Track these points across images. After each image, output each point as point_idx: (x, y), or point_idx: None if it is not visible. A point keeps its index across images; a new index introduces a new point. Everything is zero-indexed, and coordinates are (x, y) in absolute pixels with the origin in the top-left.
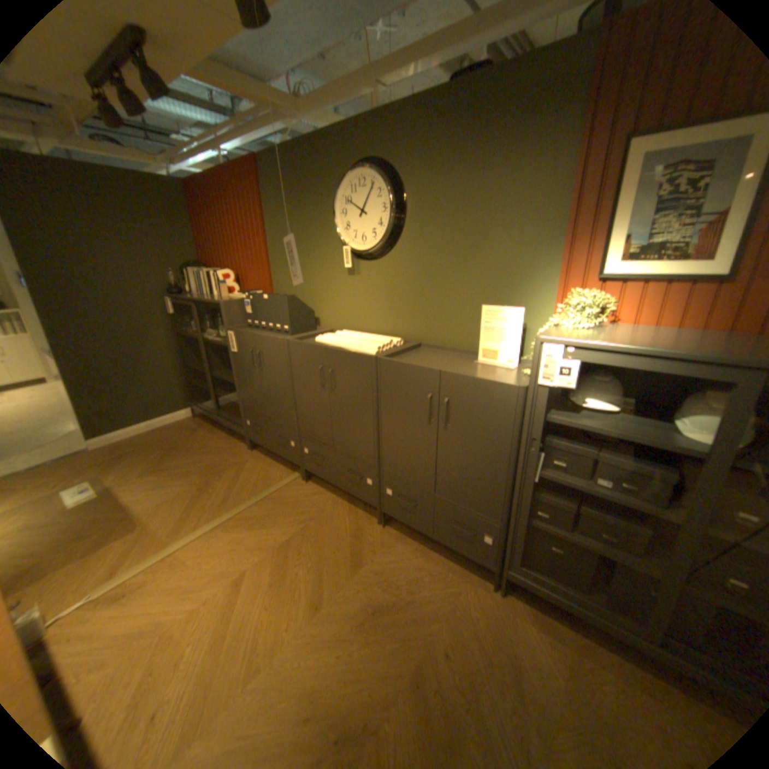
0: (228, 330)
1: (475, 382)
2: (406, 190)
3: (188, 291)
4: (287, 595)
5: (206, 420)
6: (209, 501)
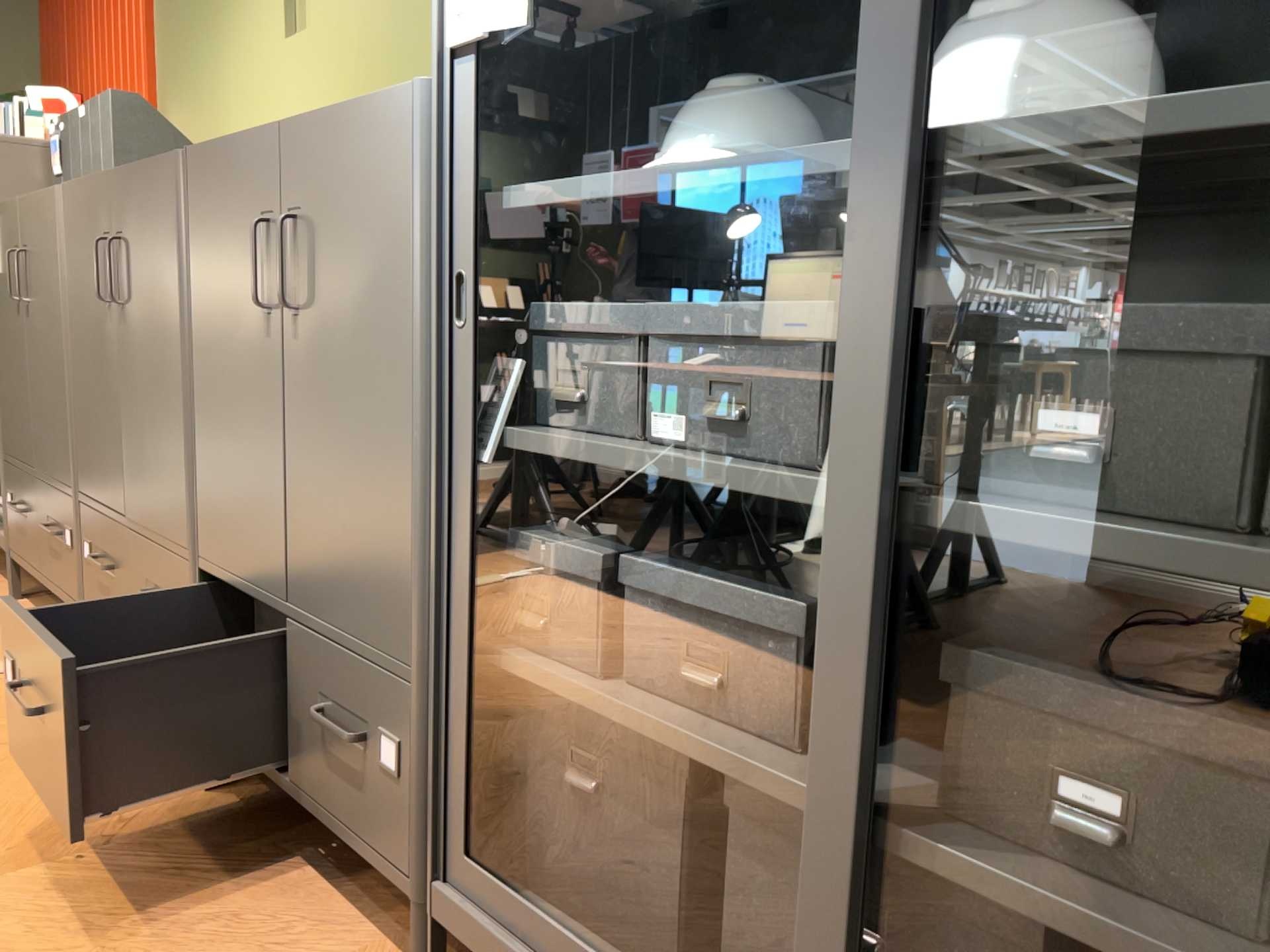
0: None
1: (338, 119)
2: None
3: None
4: None
5: None
6: None
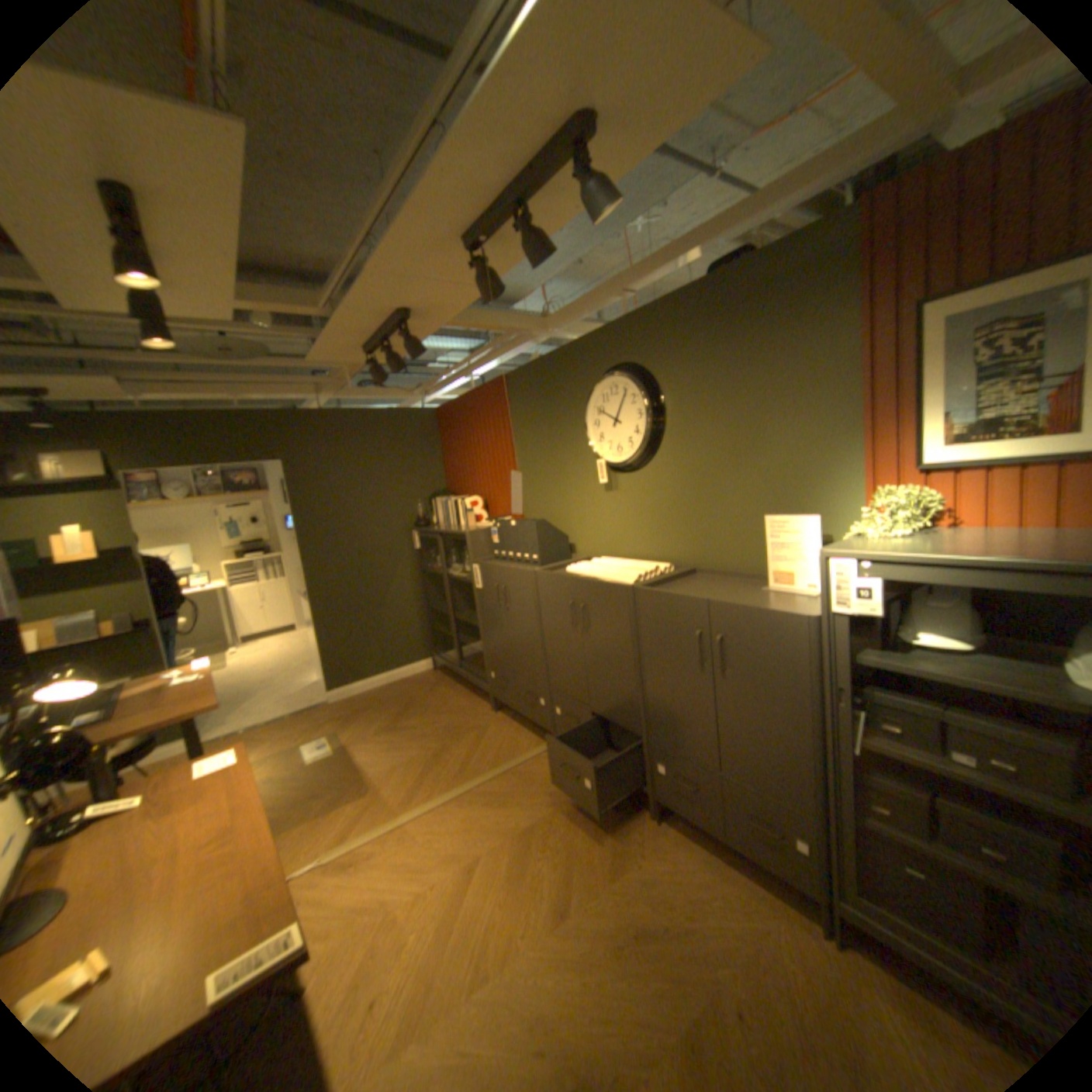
0: (473, 564)
1: (753, 613)
2: (664, 392)
3: (435, 523)
4: (527, 895)
5: (447, 673)
6: (445, 769)
